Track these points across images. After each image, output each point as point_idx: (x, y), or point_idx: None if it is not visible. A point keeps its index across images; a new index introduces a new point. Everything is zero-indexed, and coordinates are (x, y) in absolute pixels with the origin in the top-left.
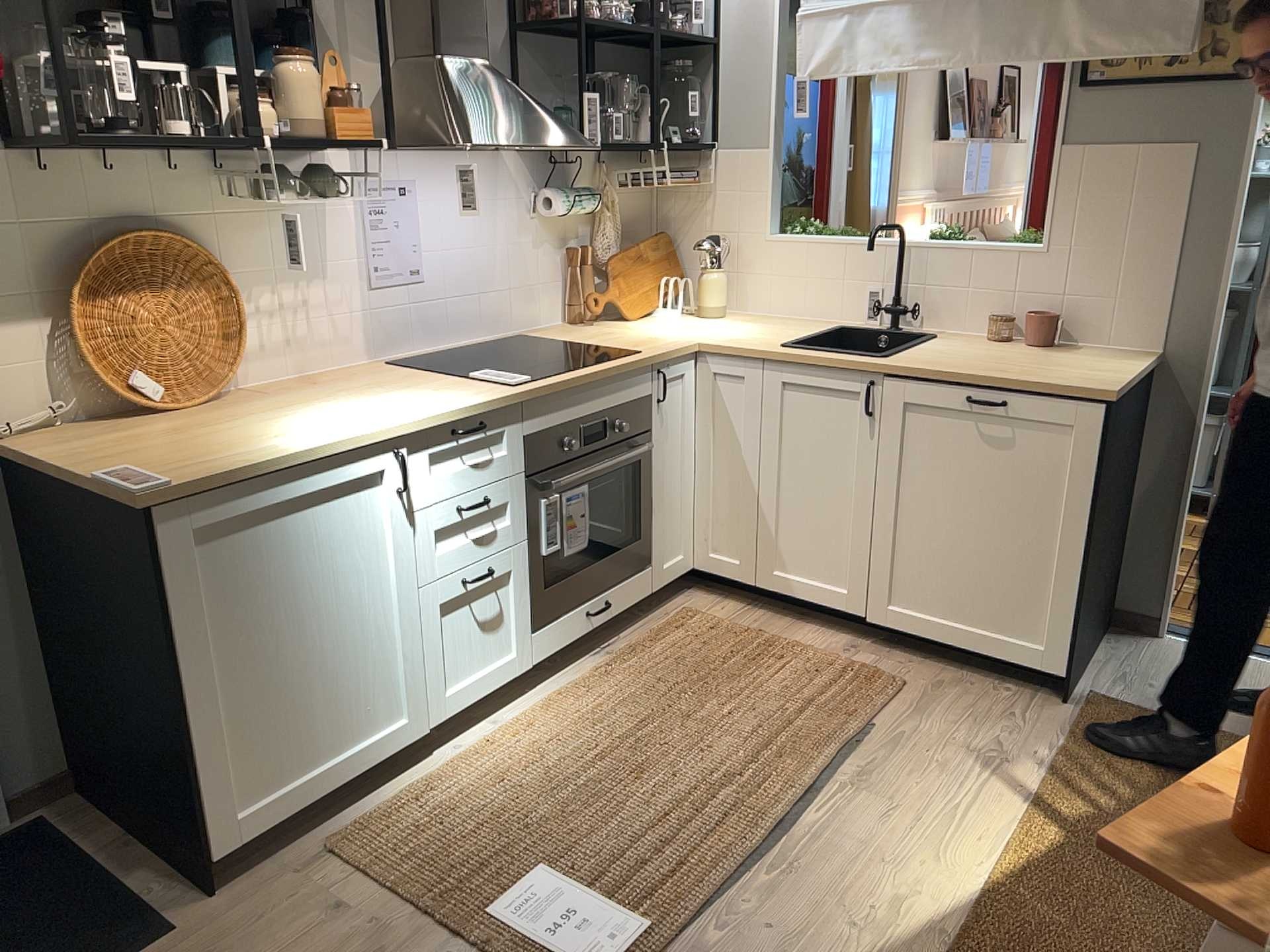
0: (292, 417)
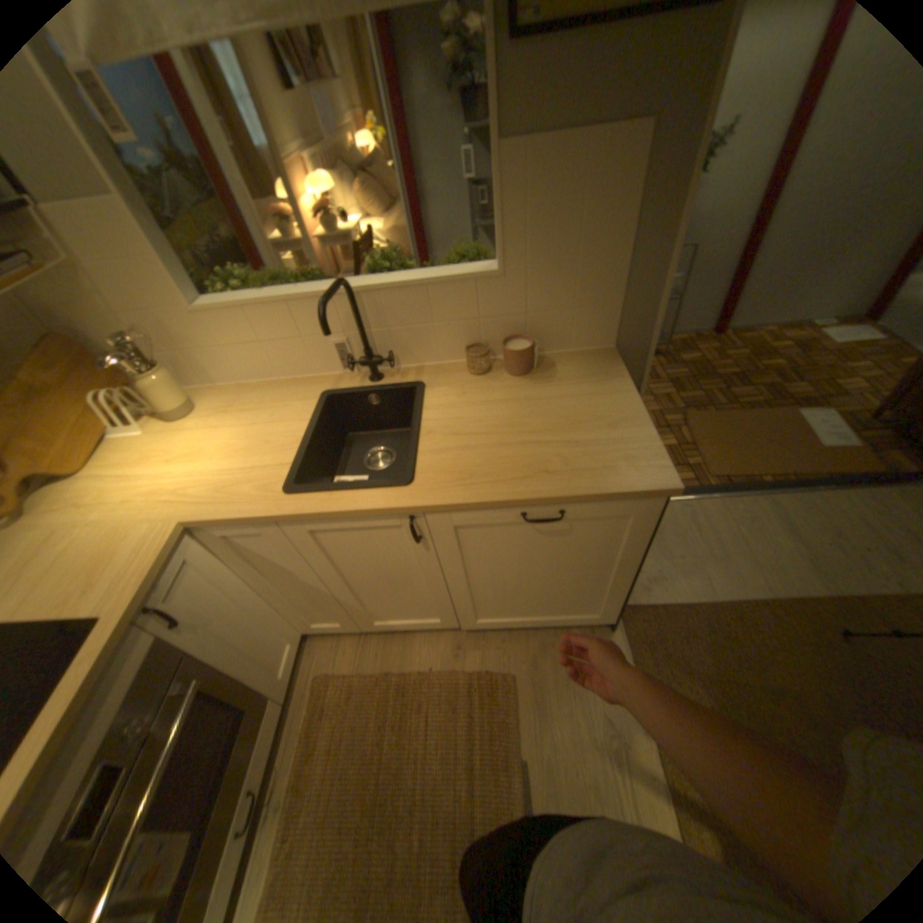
0: None
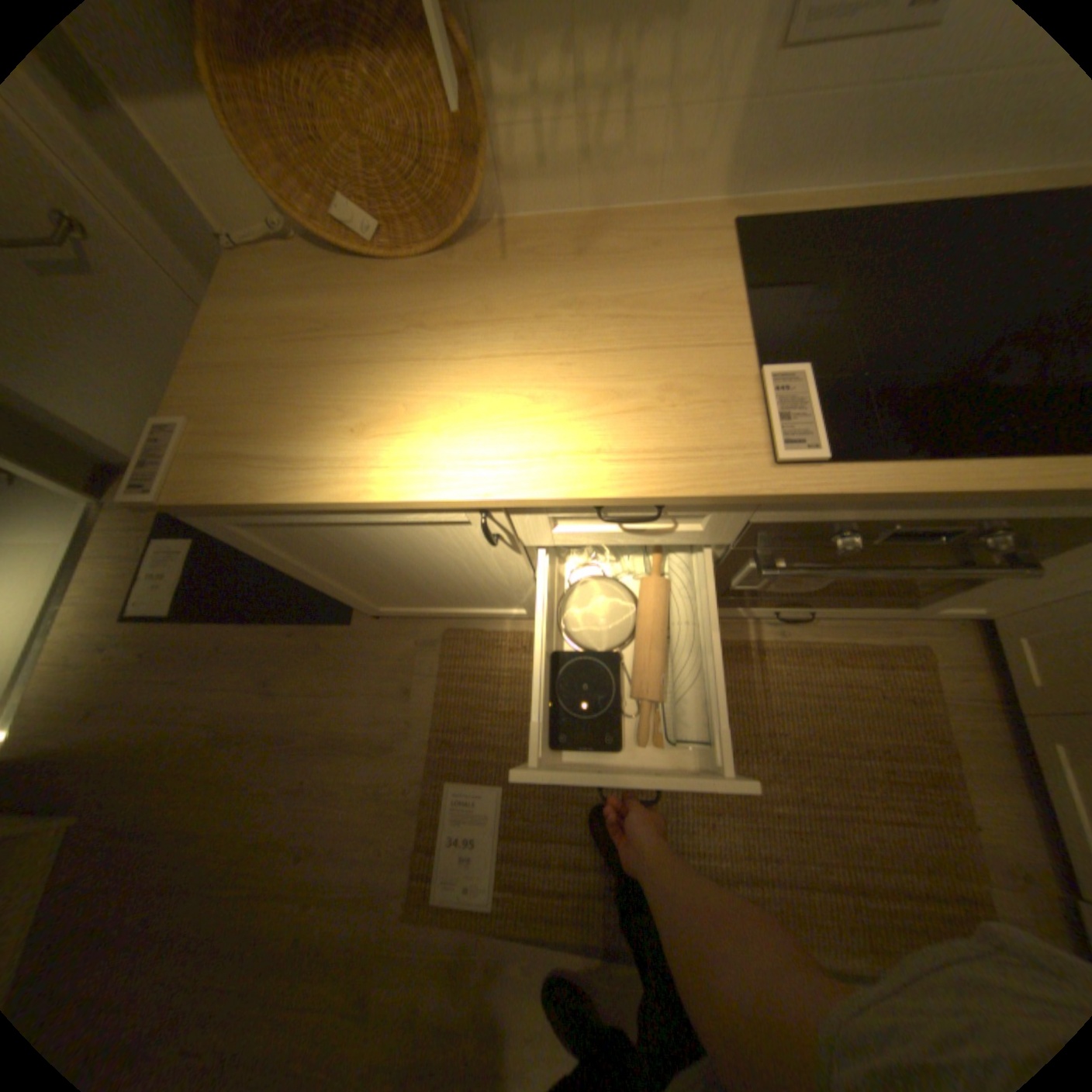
0: (435, 363)
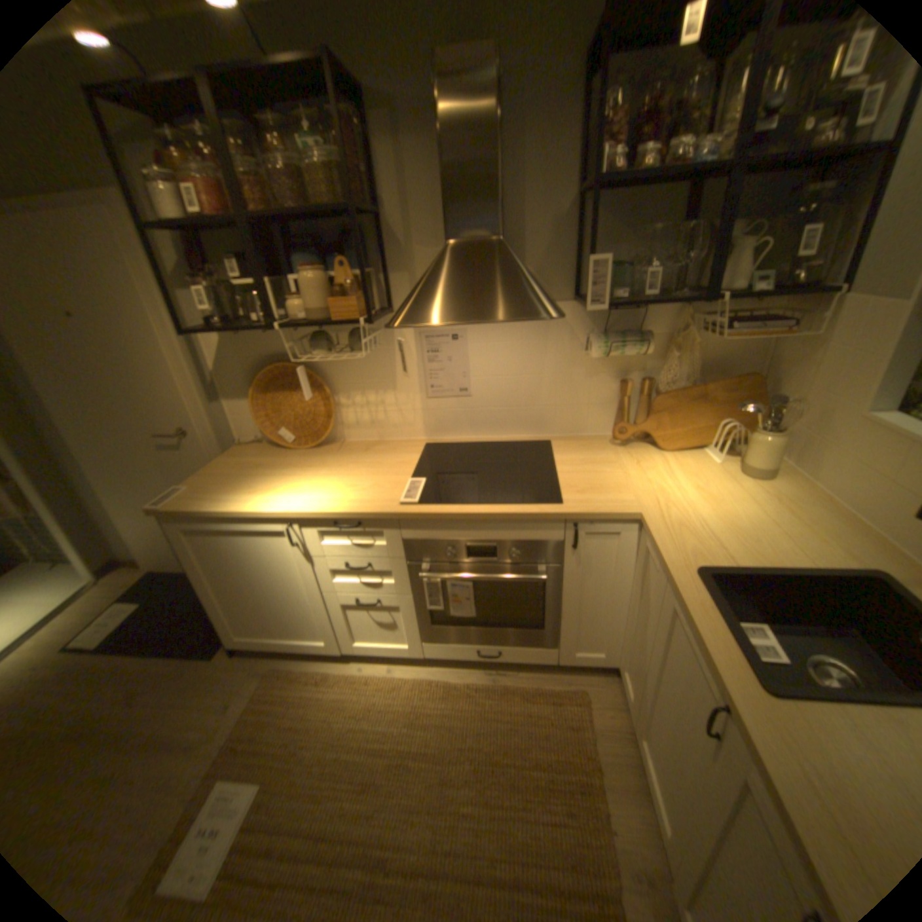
0: (292, 477)
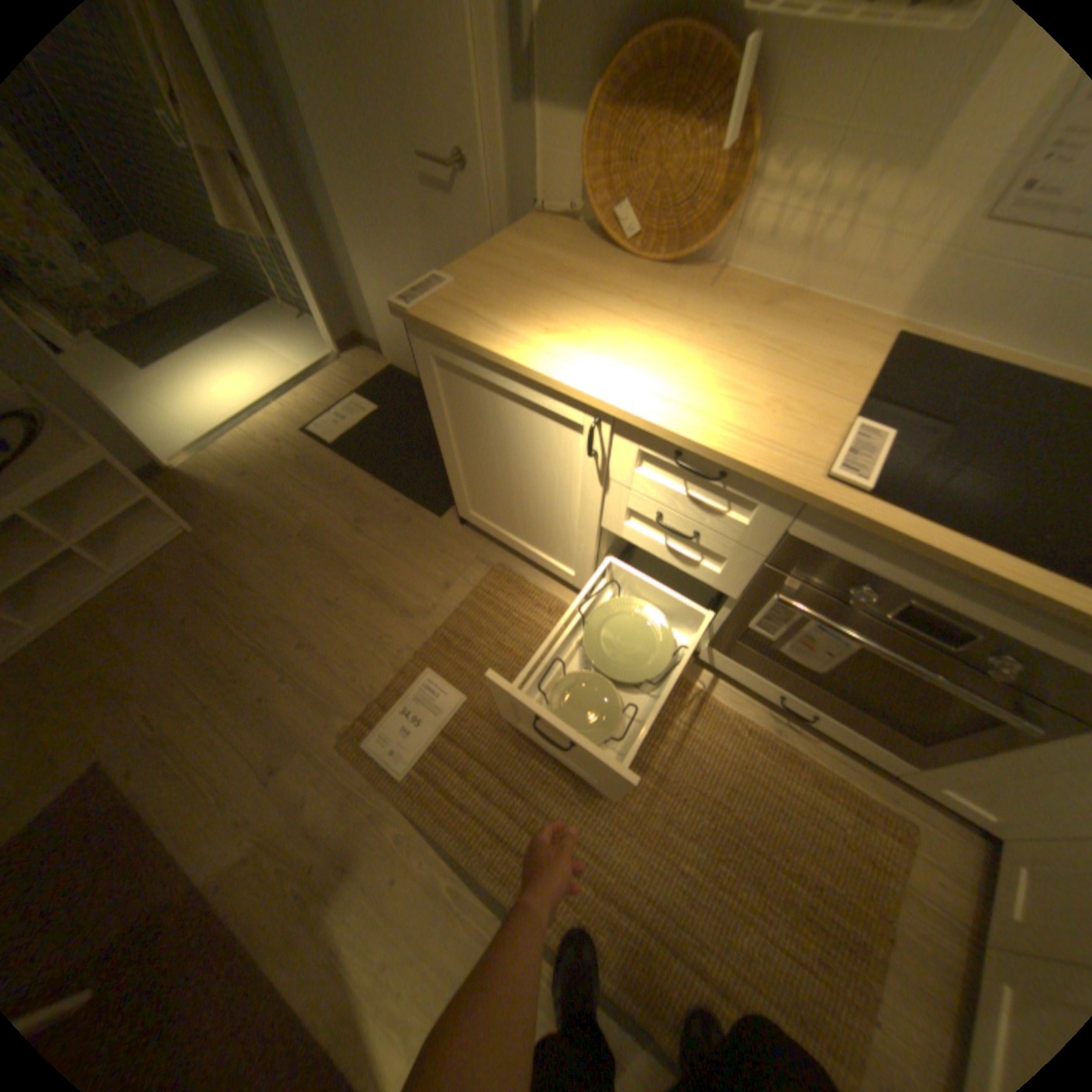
0: (624, 319)
